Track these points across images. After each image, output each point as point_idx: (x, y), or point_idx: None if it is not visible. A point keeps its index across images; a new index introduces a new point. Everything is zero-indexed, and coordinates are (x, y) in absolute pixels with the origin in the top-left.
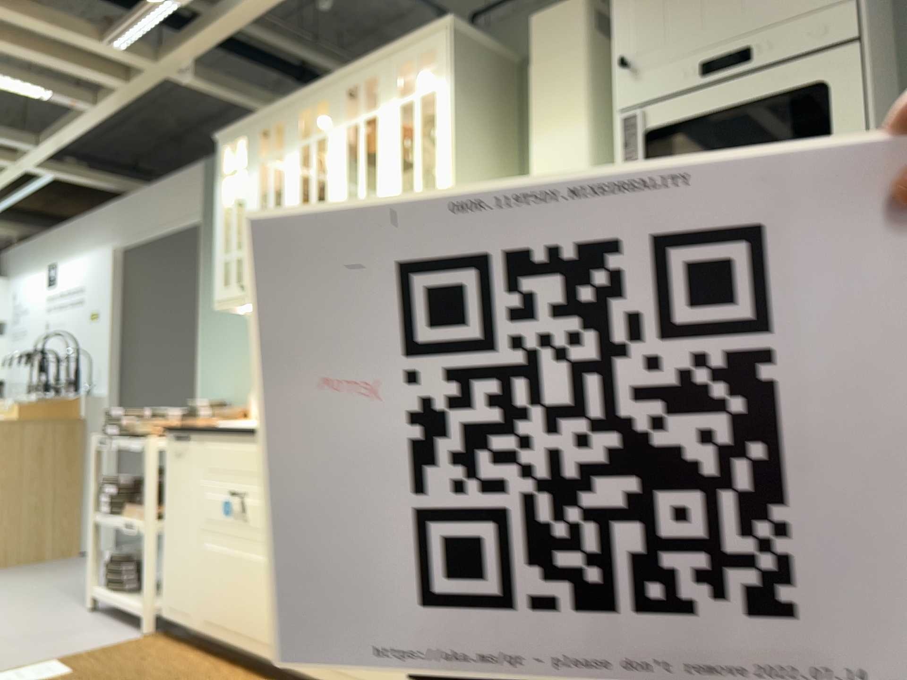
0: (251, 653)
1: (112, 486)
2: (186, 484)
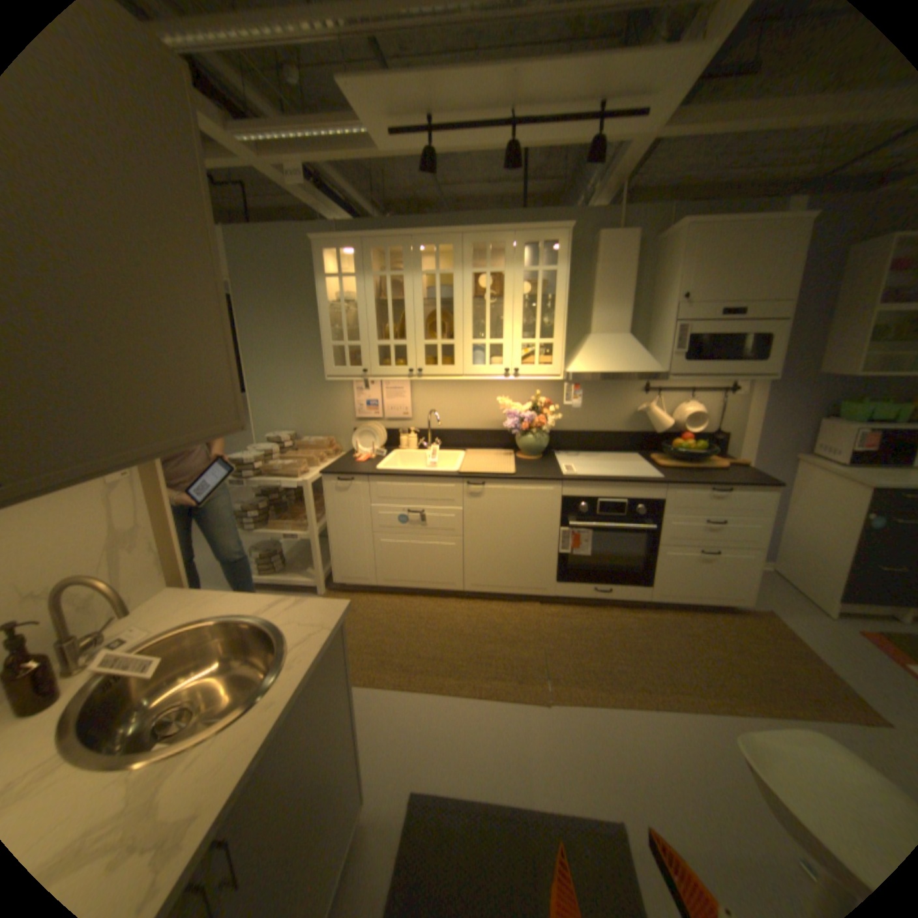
0: (433, 589)
1: (254, 512)
2: (355, 508)
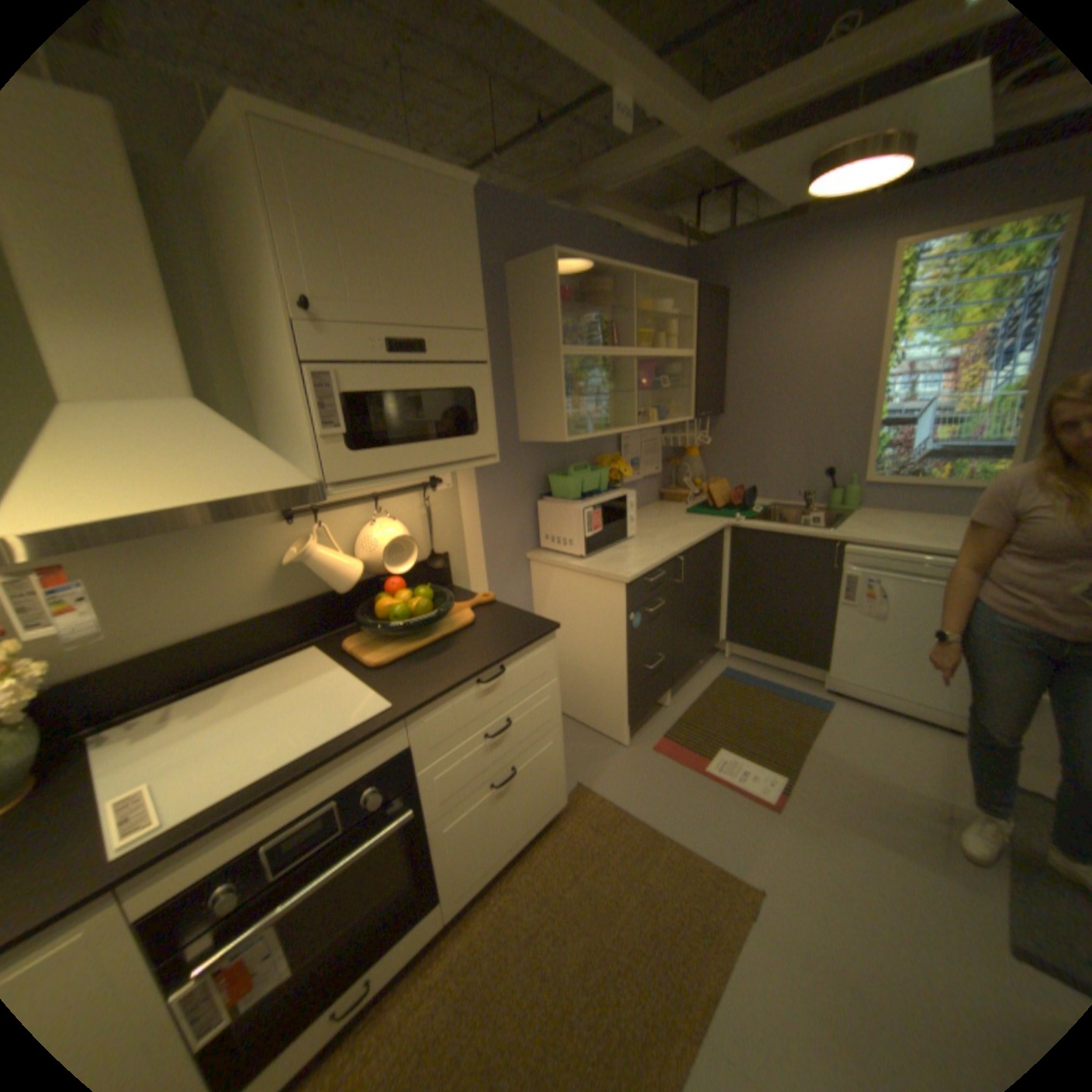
0: None
1: None
2: None
